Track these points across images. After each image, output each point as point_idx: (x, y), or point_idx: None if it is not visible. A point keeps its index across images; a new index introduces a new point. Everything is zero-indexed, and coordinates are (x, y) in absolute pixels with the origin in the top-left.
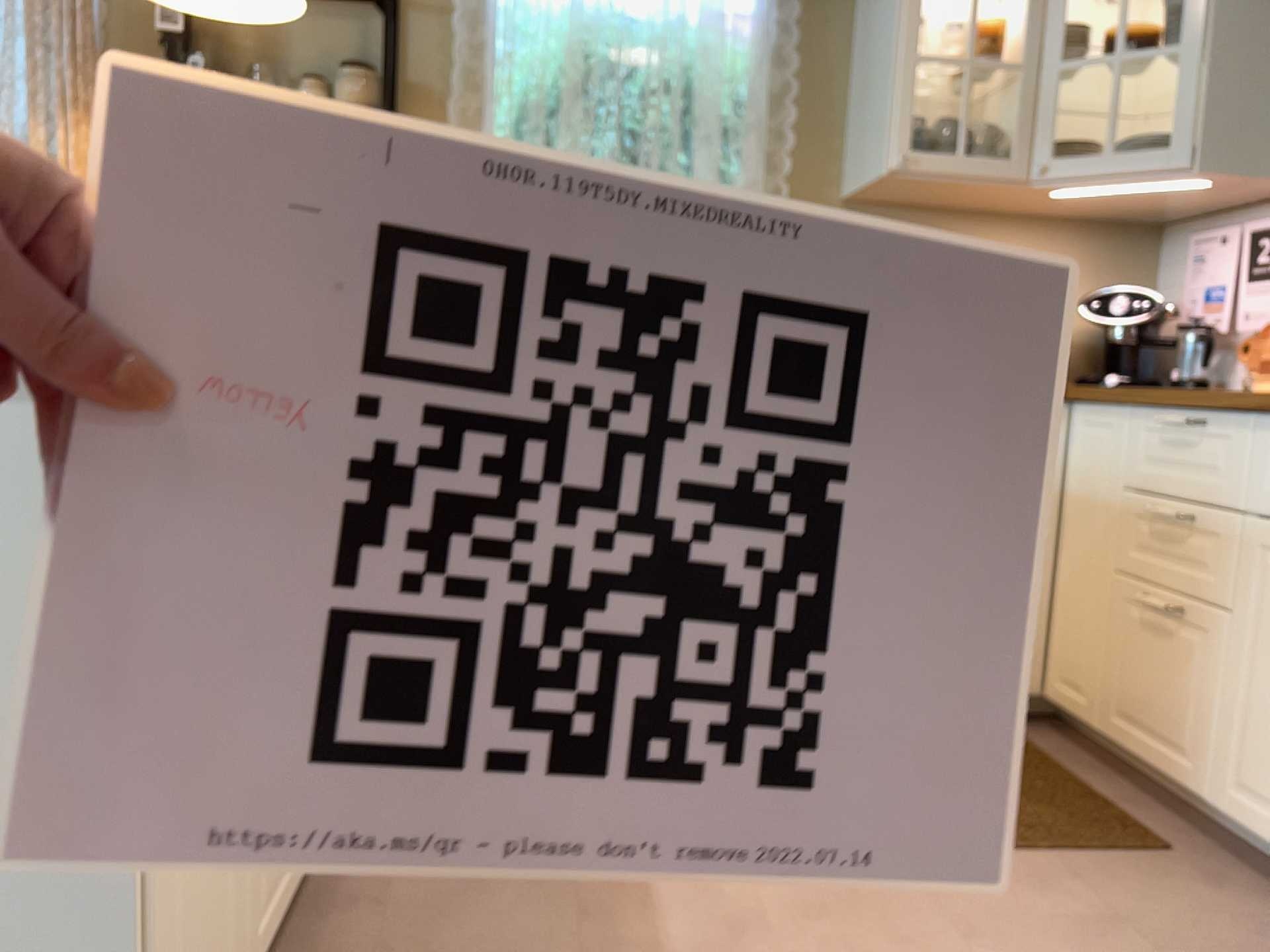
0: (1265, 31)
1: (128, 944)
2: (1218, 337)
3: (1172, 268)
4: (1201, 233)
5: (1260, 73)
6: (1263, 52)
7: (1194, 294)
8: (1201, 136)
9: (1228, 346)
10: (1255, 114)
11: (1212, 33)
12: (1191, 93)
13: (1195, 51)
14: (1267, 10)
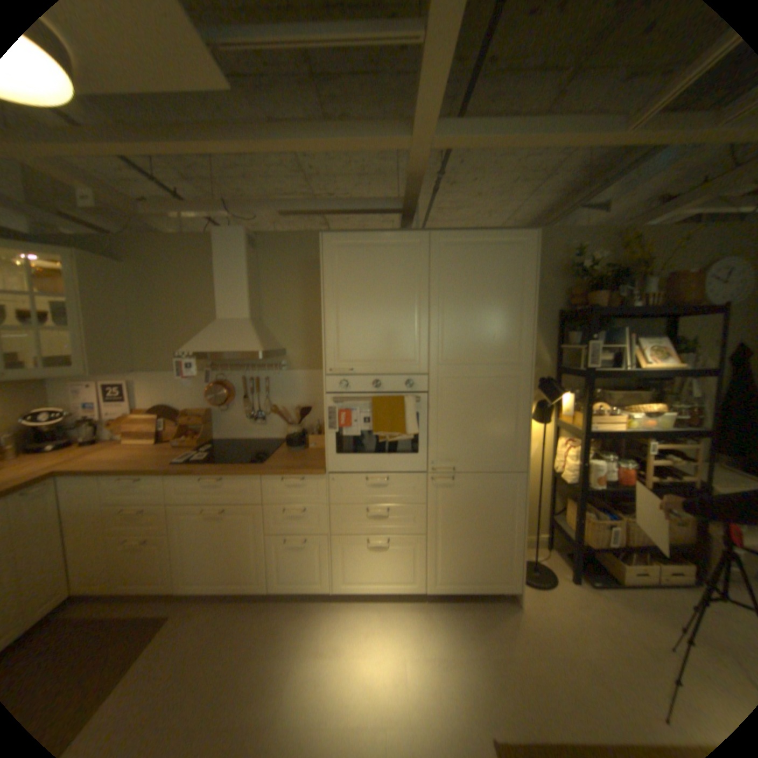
0: (100, 324)
1: None
2: (90, 419)
3: (55, 391)
4: (72, 382)
5: (102, 339)
6: (101, 331)
7: (75, 405)
8: (85, 362)
9: (95, 422)
10: (104, 353)
11: (79, 323)
12: (78, 346)
13: (75, 331)
14: (100, 317)
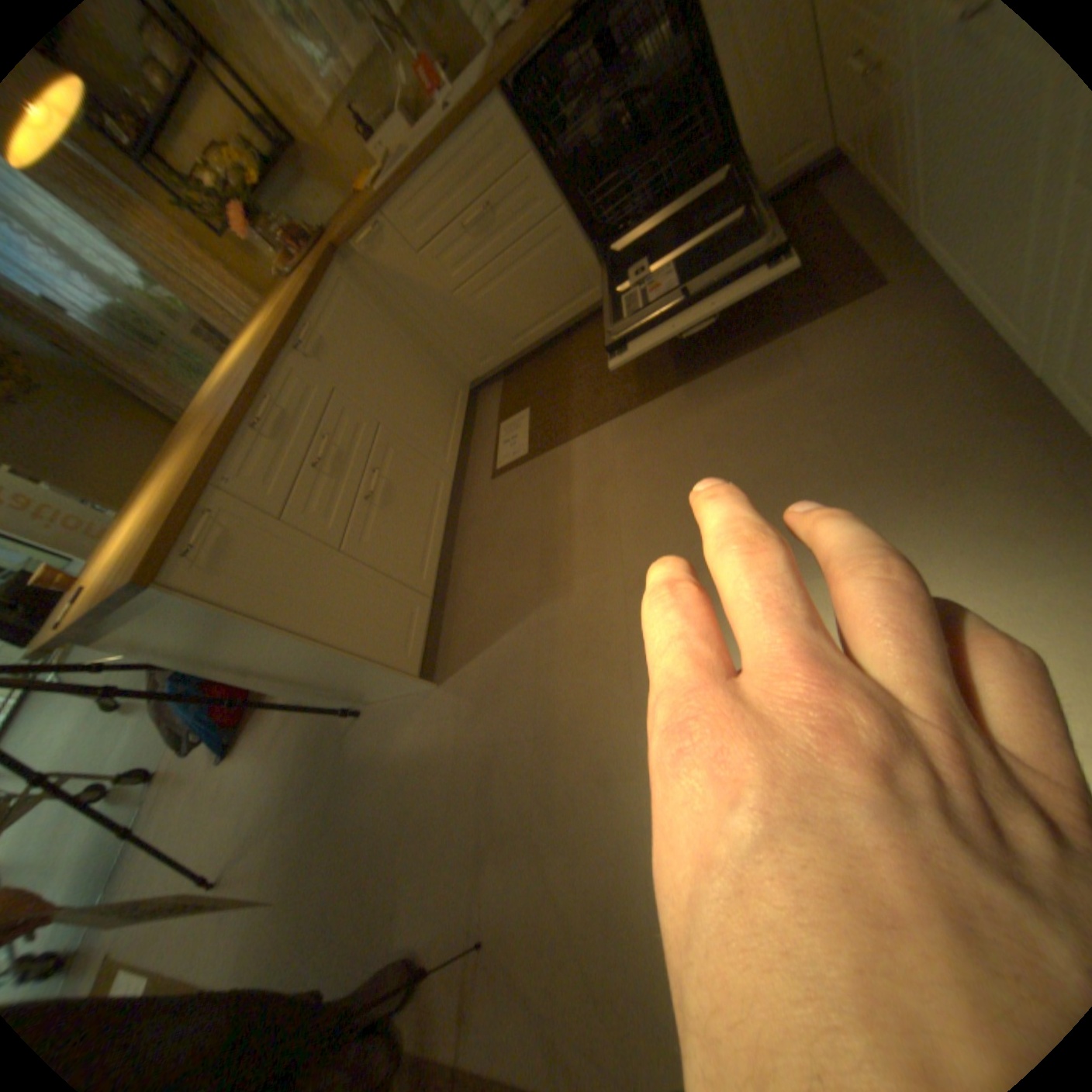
0: None
1: (351, 646)
2: None
3: None
4: None
5: None
6: None
7: None
8: None
9: None
10: None
11: None
12: None
13: None
14: None
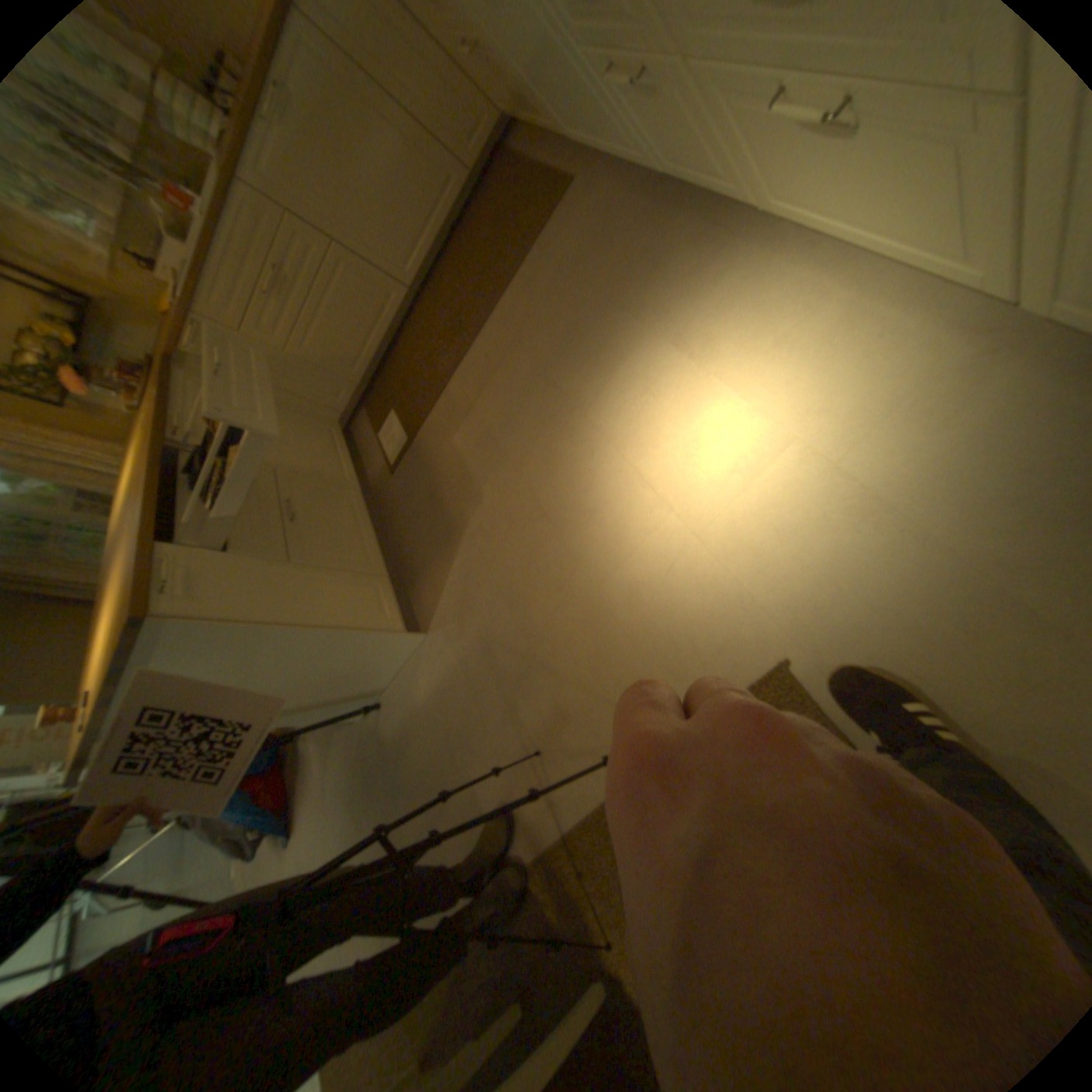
0: None
1: (338, 622)
2: None
3: None
4: None
5: None
6: None
7: None
8: None
9: None
10: None
11: None
12: None
13: None
14: None
